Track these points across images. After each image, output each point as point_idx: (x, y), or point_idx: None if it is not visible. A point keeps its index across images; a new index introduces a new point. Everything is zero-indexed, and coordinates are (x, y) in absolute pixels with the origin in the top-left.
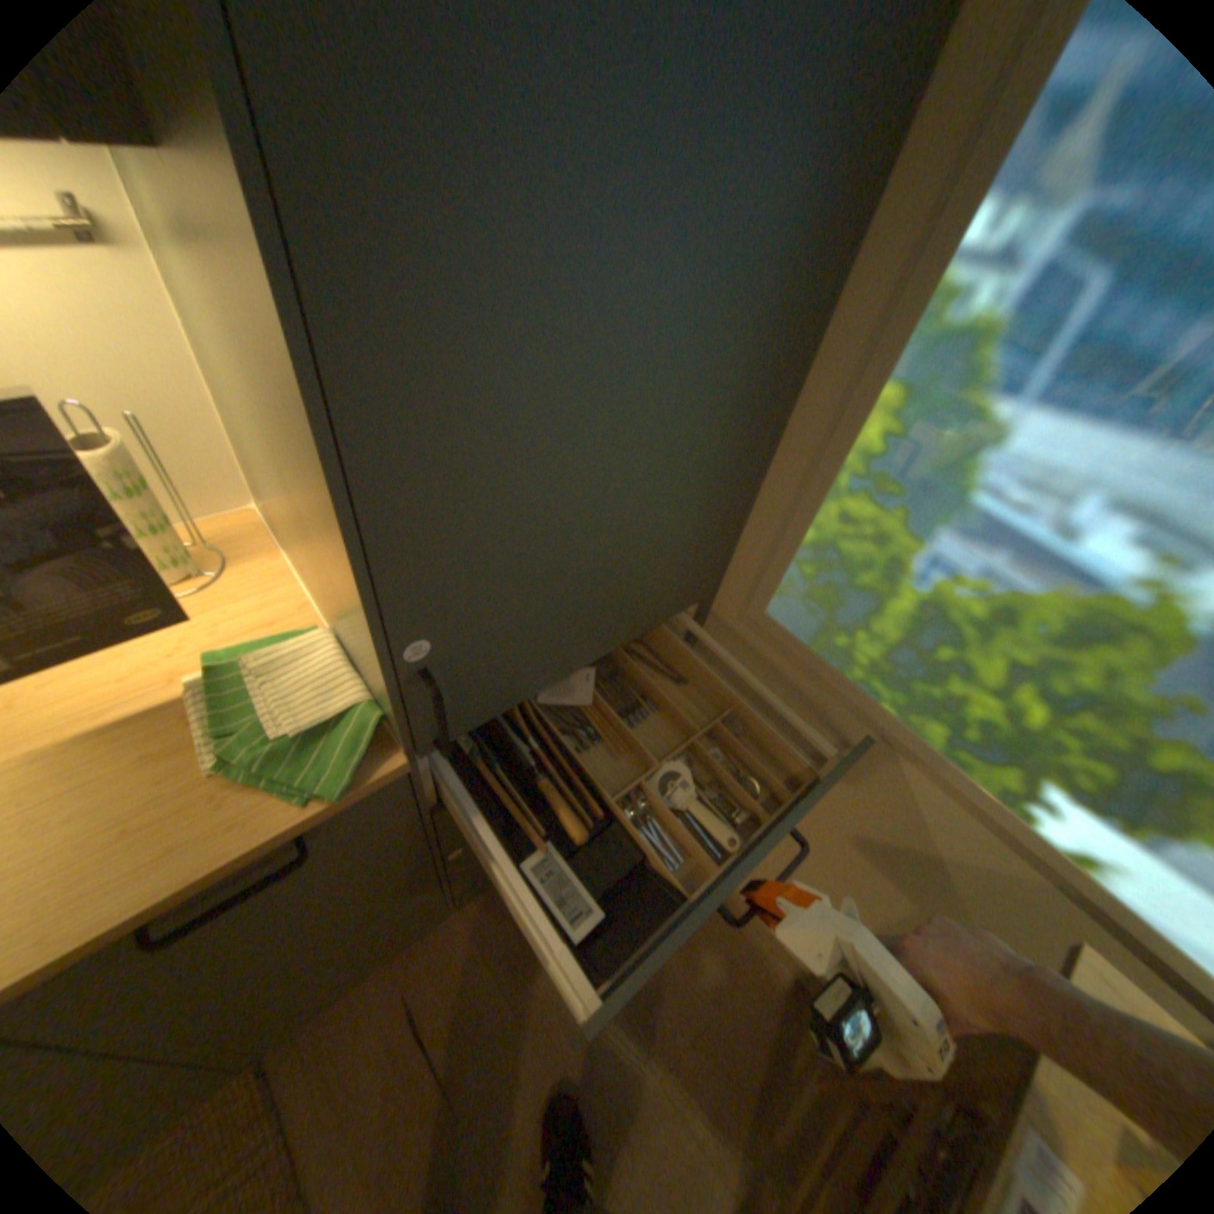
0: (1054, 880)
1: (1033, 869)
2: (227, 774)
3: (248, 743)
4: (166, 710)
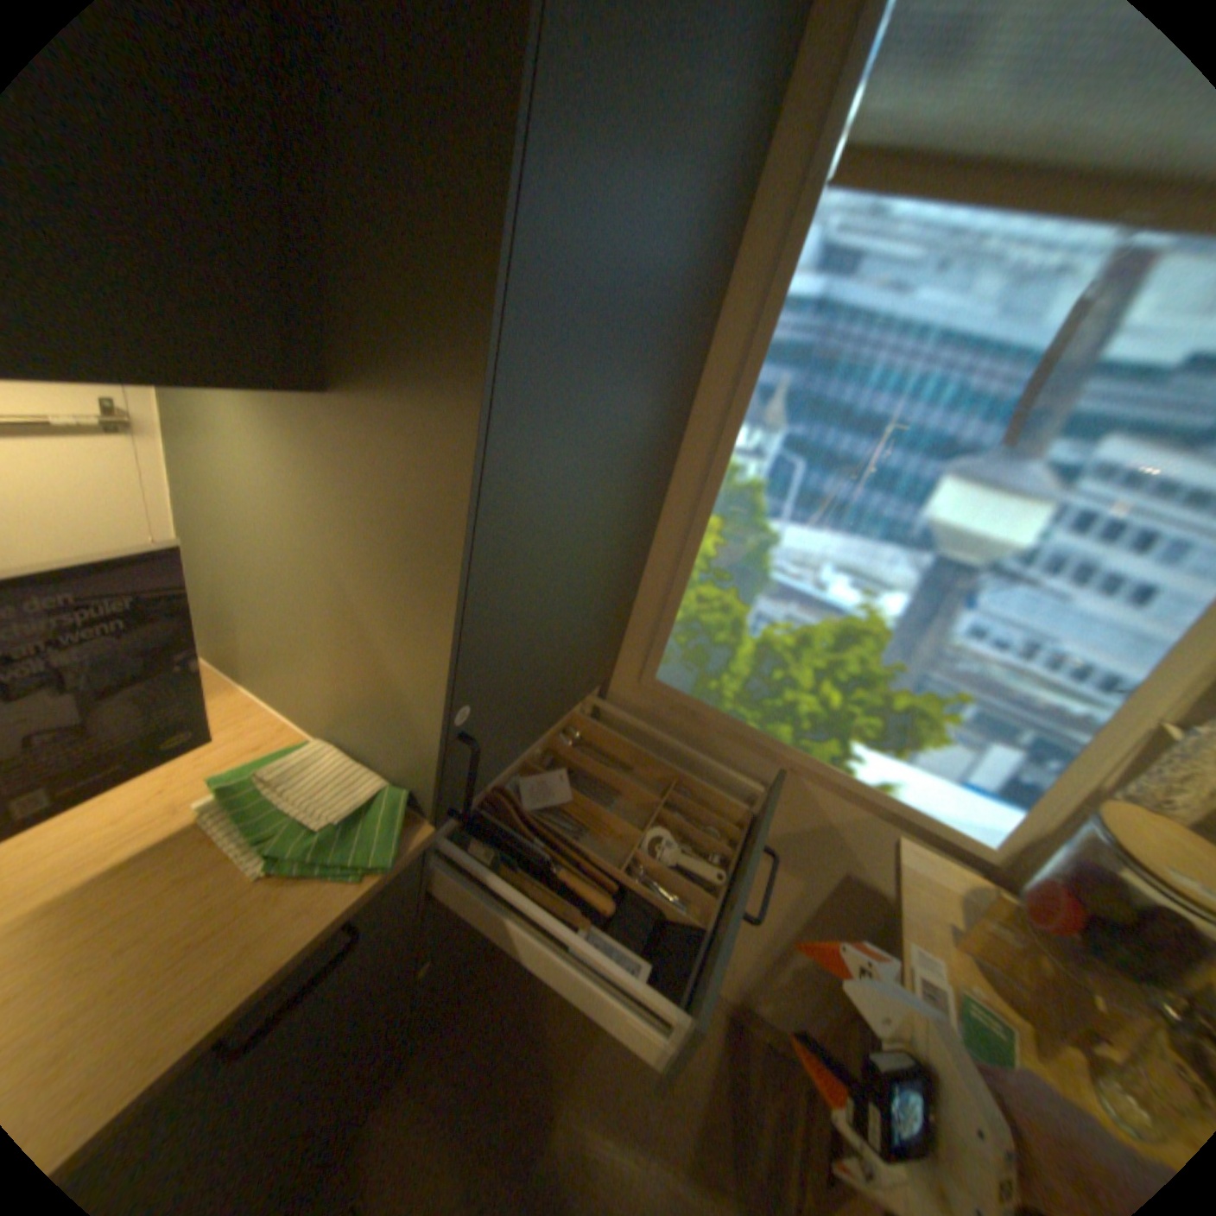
0: (874, 812)
1: (861, 810)
2: (278, 870)
3: (291, 841)
4: (180, 837)
